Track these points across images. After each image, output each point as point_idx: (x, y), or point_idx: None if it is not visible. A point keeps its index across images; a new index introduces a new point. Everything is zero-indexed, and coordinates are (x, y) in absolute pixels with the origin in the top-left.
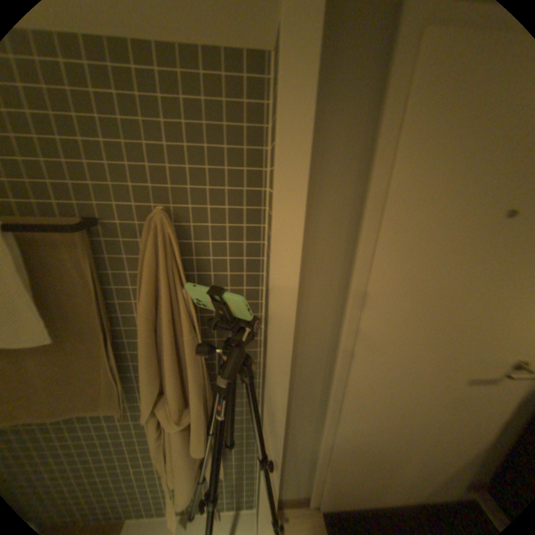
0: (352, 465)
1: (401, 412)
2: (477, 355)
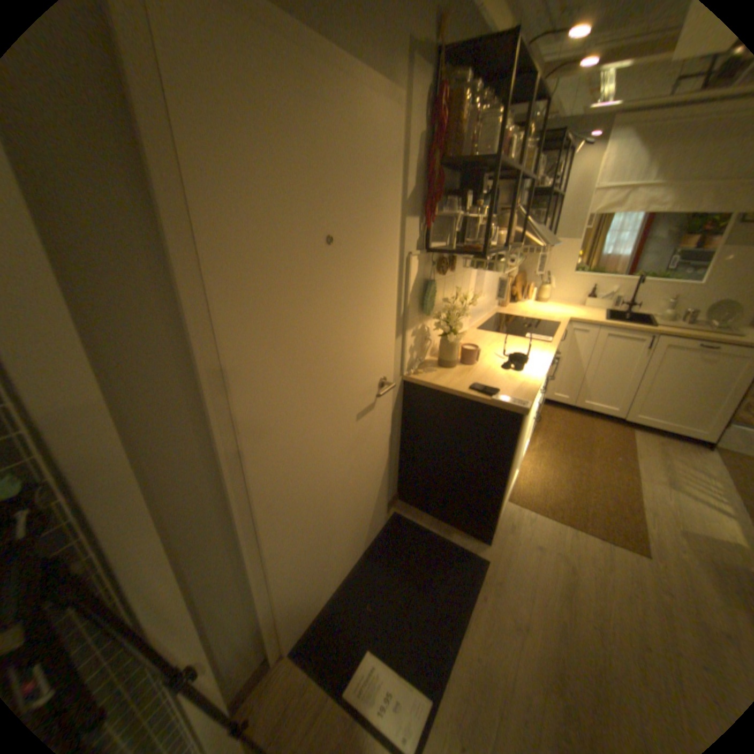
0: (295, 576)
1: (317, 483)
2: (353, 389)
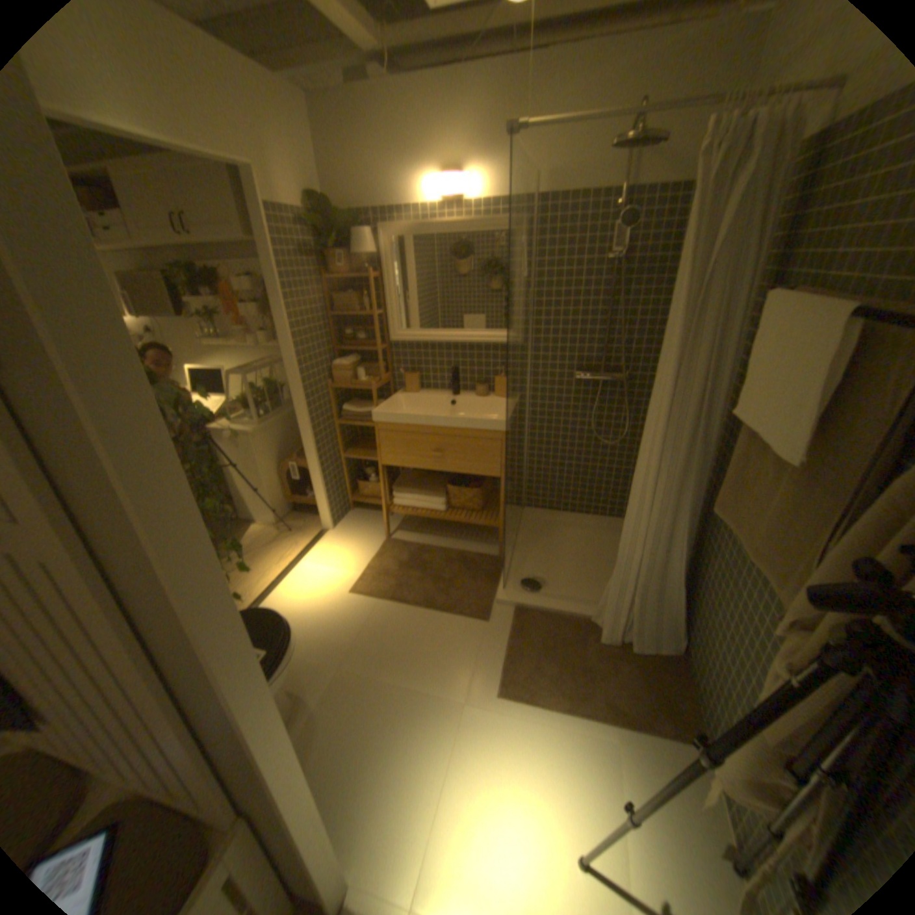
0: None
1: None
2: None
